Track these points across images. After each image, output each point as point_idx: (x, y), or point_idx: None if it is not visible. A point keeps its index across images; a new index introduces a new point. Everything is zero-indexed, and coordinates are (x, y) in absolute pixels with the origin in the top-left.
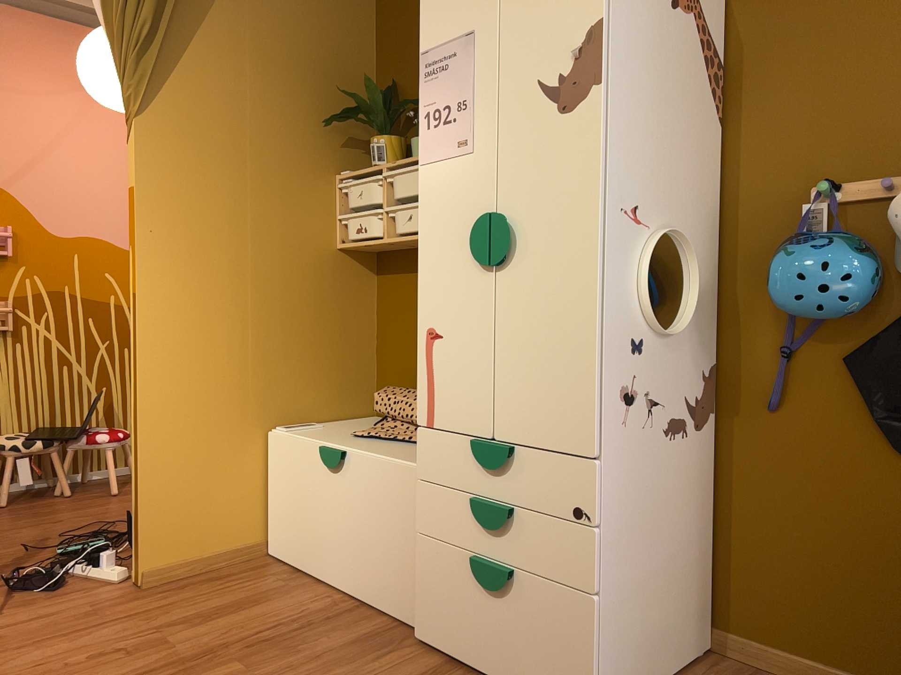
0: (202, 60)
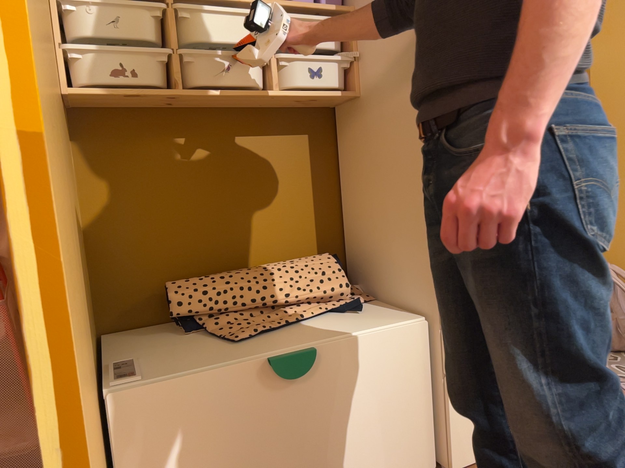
0: None
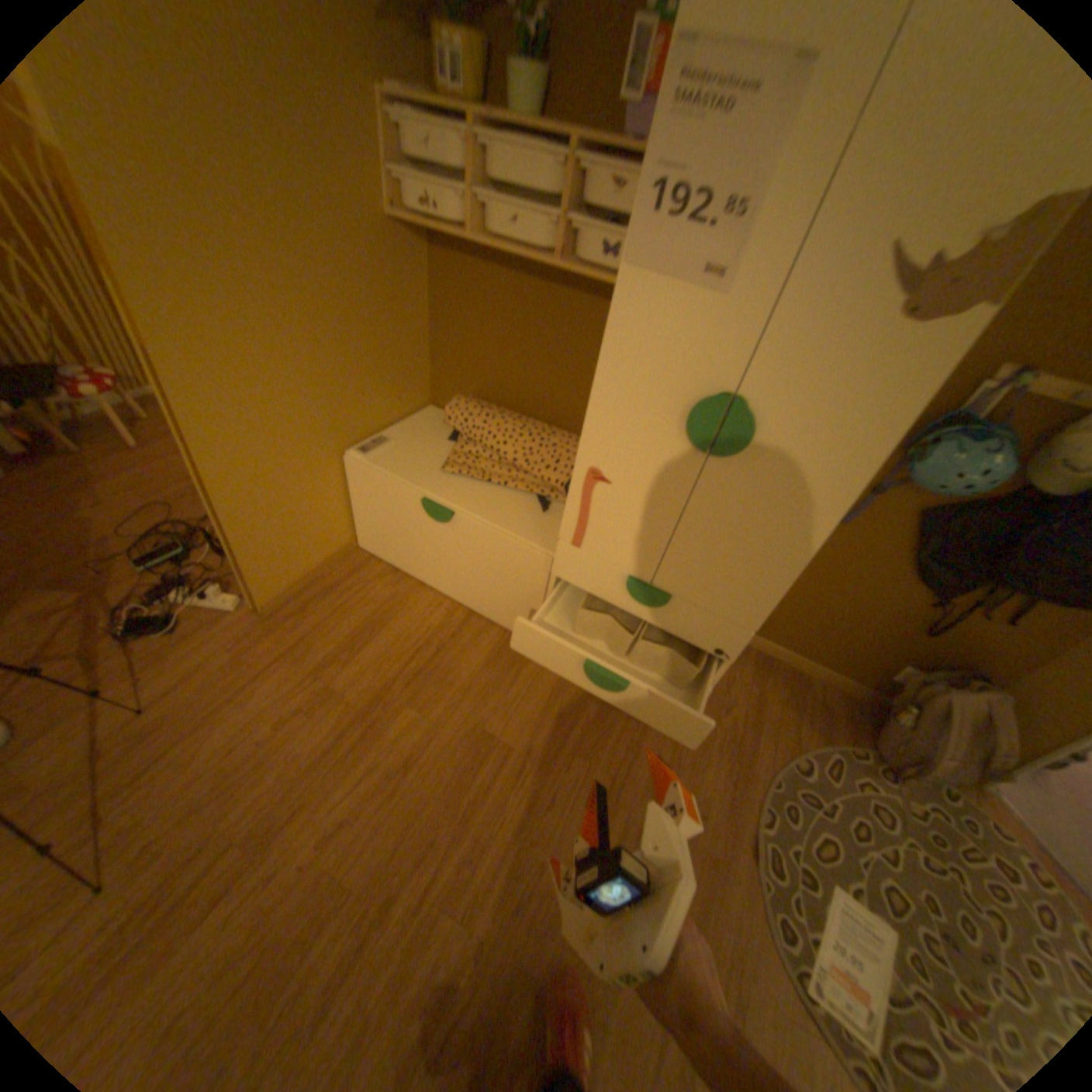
0: None
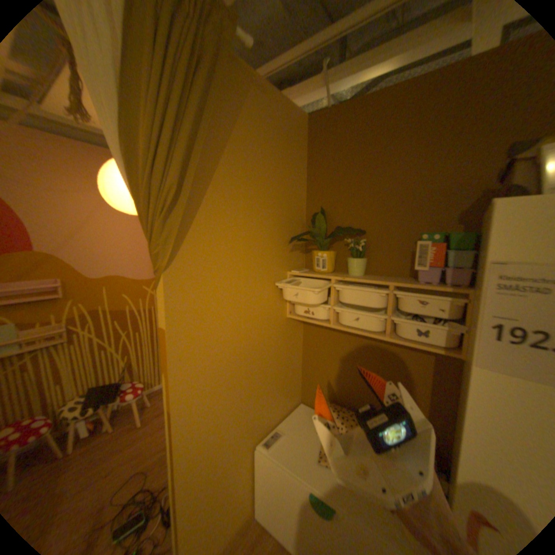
0: (211, 209)
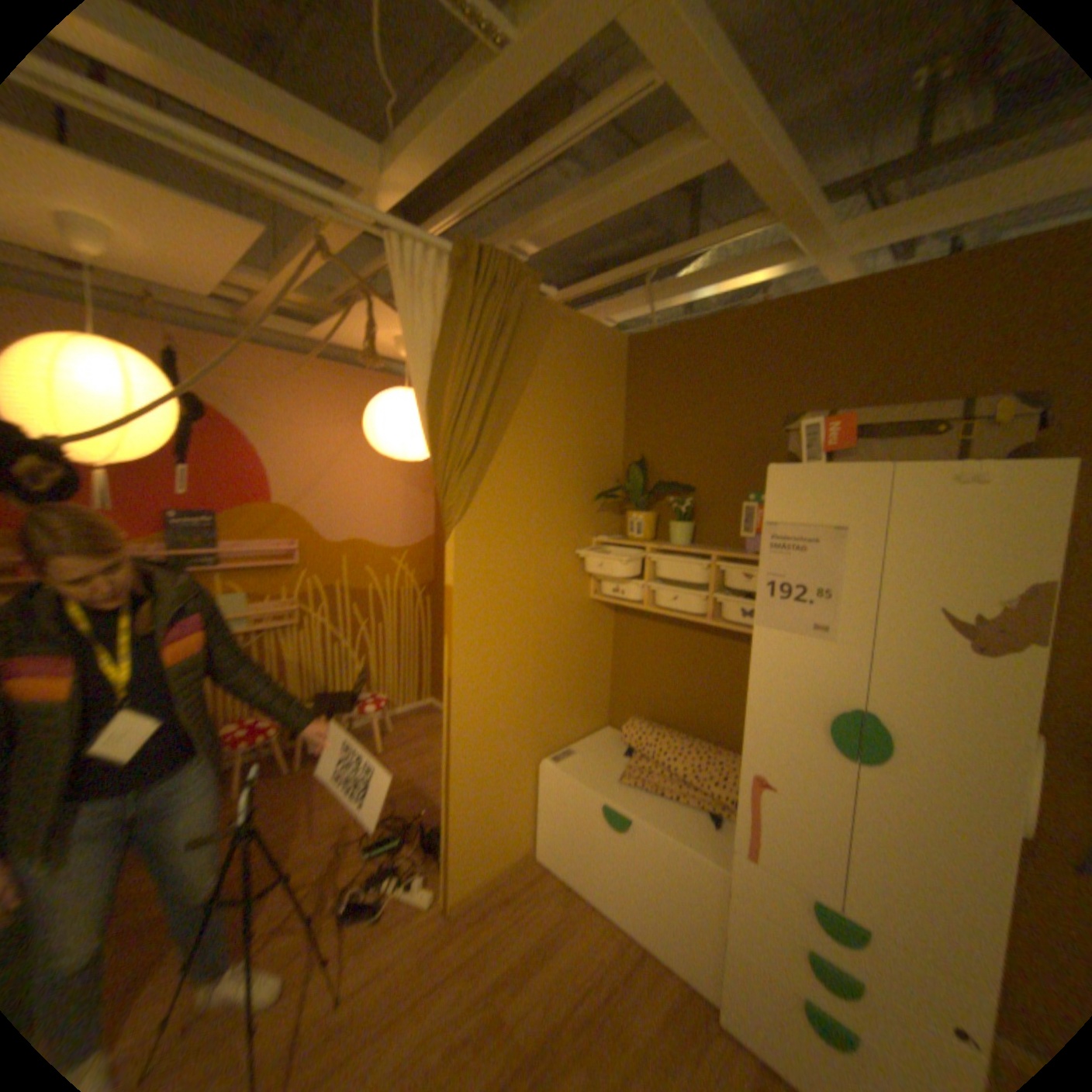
0: (504, 461)
